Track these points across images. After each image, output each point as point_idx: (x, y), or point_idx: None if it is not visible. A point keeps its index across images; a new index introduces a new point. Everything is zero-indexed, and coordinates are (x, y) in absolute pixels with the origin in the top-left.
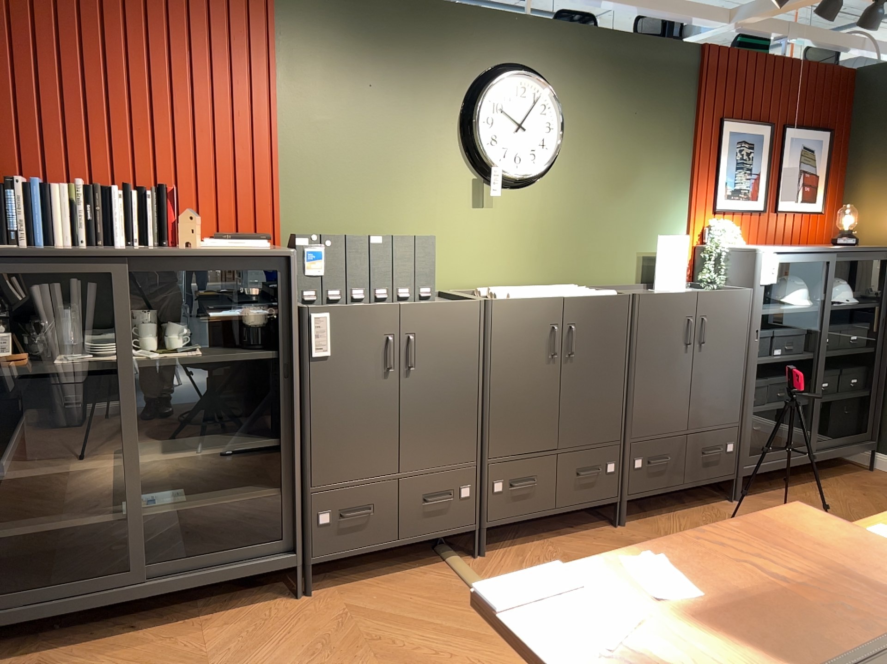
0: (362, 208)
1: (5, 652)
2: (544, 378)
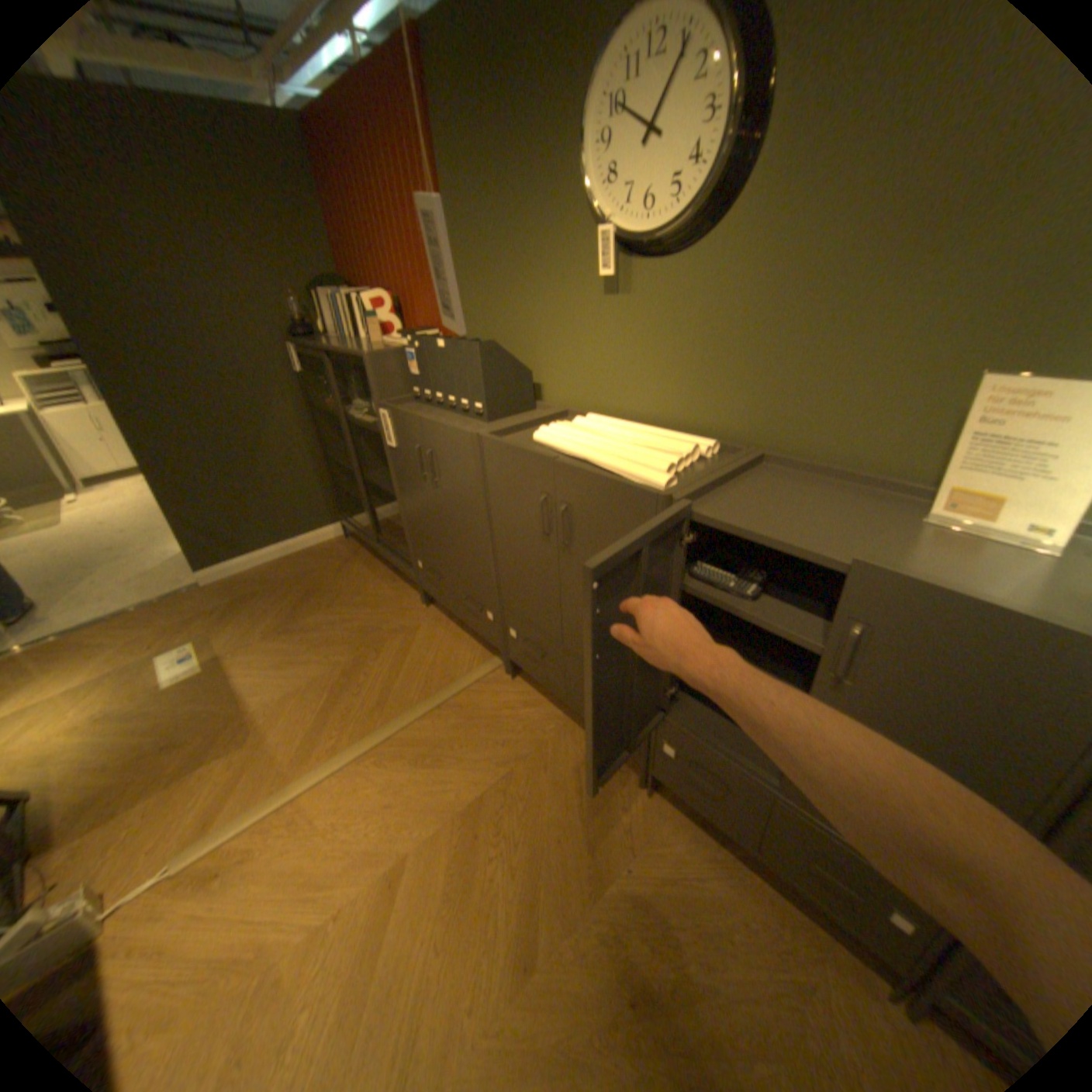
0: (502, 300)
1: (364, 542)
2: (540, 554)
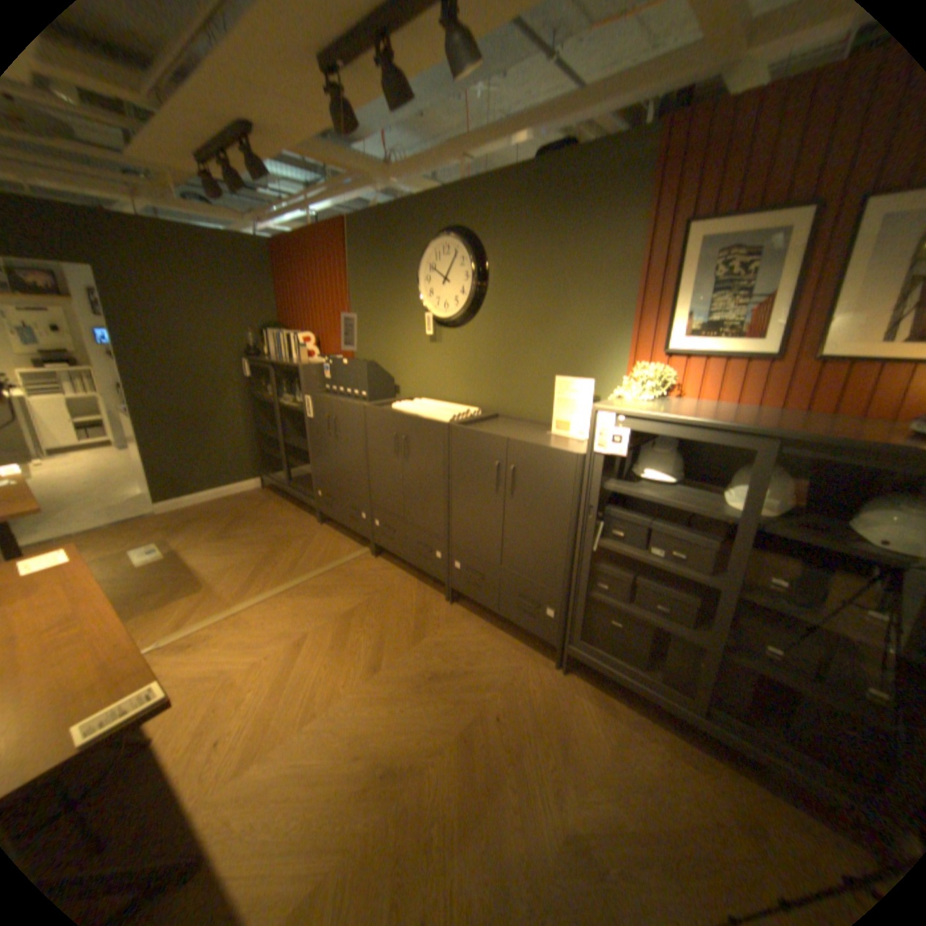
0: (380, 342)
1: (276, 490)
2: (393, 466)
